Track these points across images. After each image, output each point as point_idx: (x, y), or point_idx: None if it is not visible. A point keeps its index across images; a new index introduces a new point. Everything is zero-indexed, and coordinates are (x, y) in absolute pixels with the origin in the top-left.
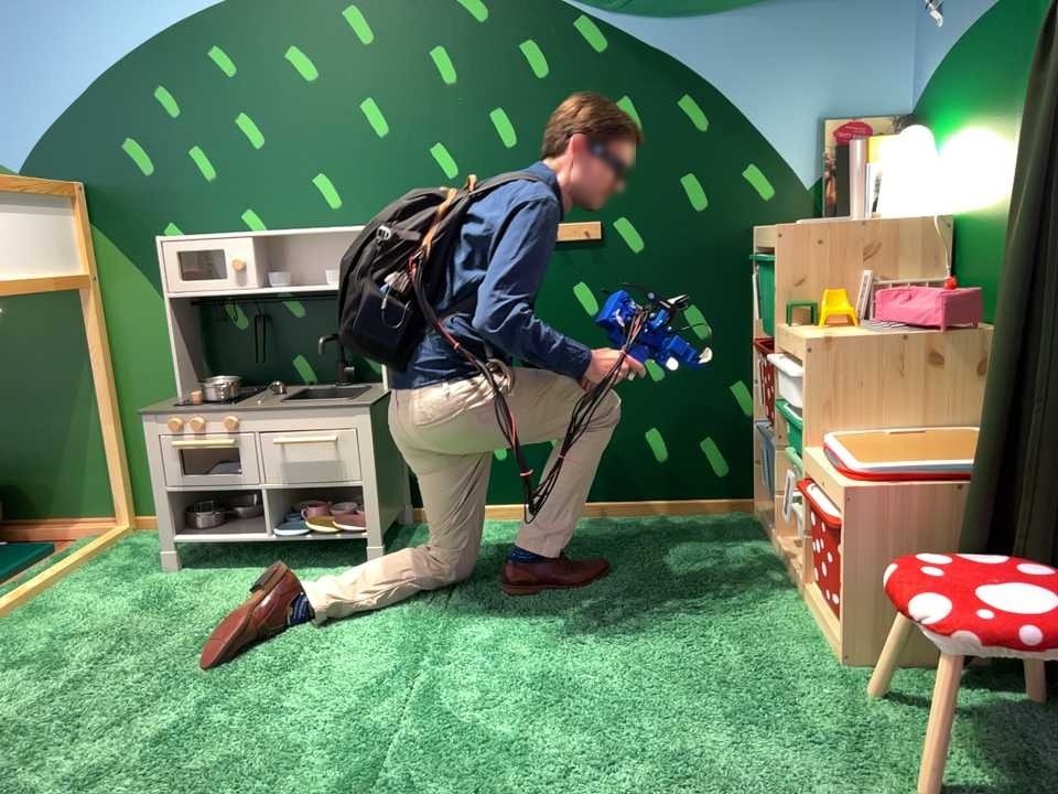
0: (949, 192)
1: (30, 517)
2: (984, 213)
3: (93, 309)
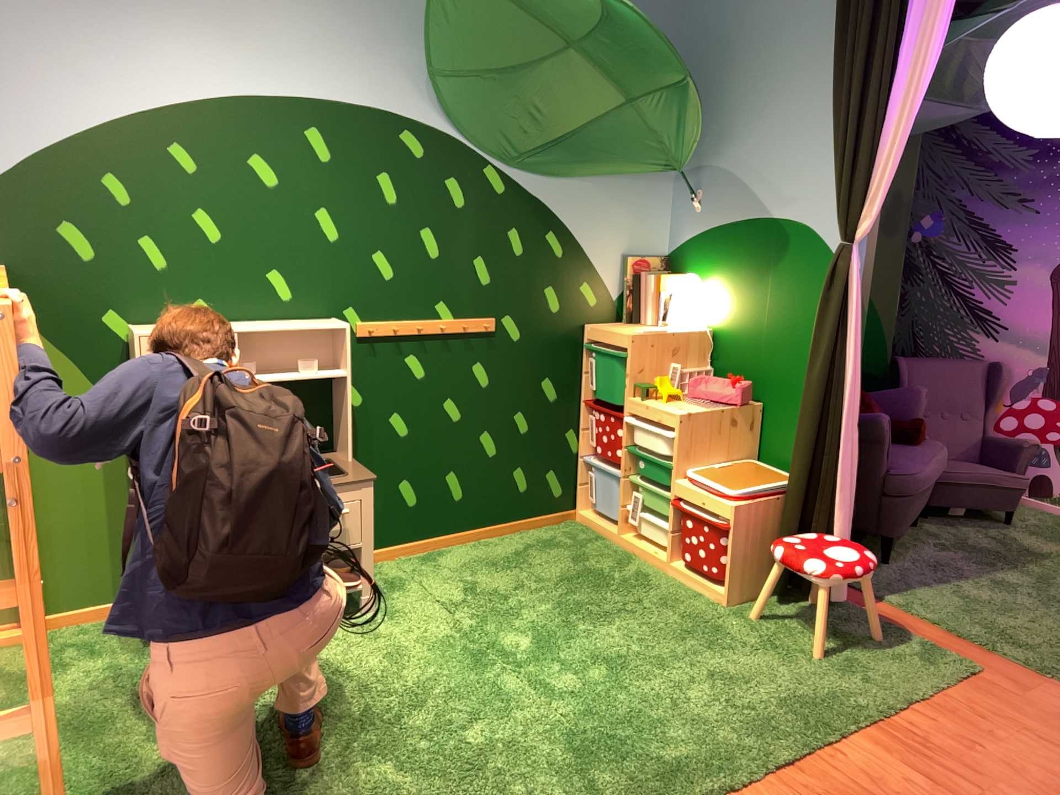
0: (702, 315)
1: None
2: (734, 335)
3: None
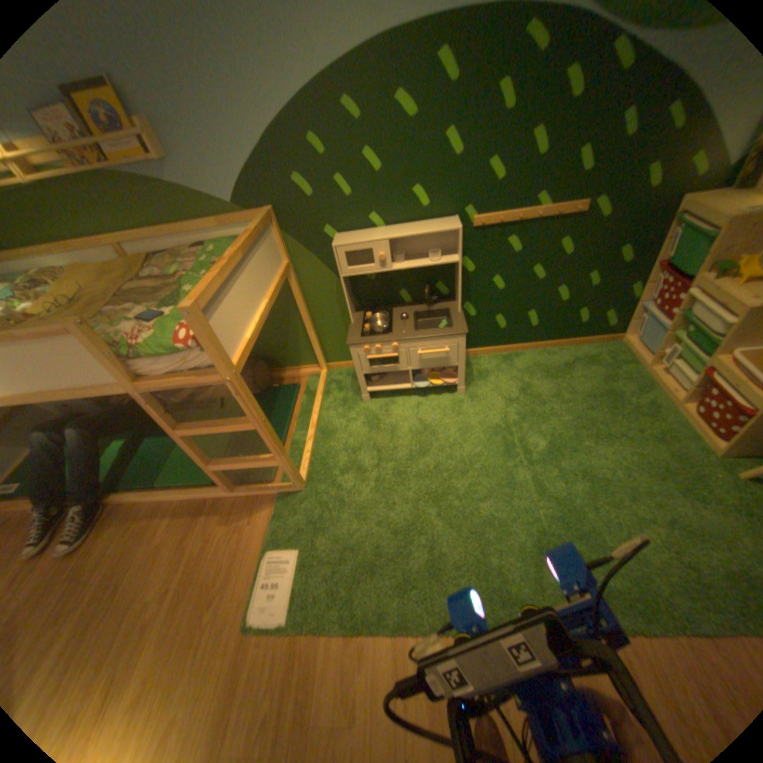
0: None
1: (278, 368)
2: None
3: (293, 279)
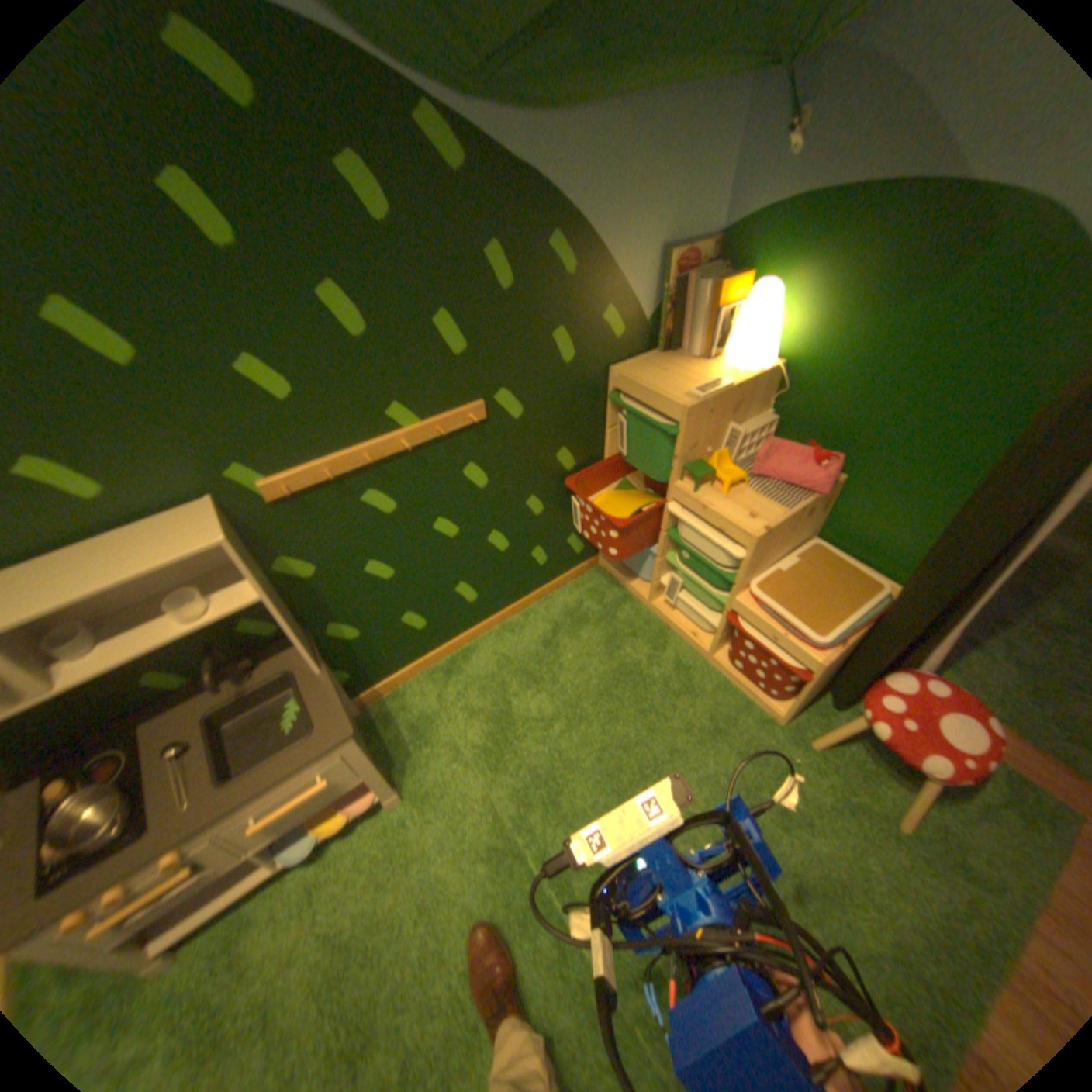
0: (780, 337)
1: None
2: (832, 378)
3: None
